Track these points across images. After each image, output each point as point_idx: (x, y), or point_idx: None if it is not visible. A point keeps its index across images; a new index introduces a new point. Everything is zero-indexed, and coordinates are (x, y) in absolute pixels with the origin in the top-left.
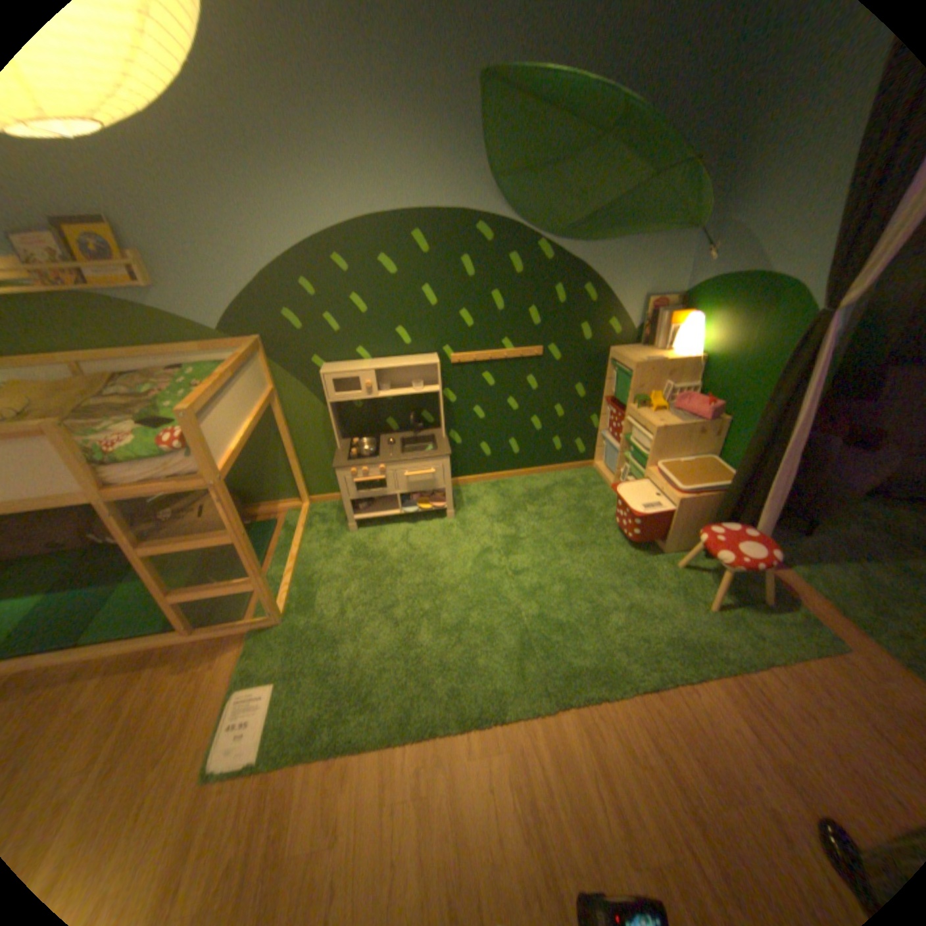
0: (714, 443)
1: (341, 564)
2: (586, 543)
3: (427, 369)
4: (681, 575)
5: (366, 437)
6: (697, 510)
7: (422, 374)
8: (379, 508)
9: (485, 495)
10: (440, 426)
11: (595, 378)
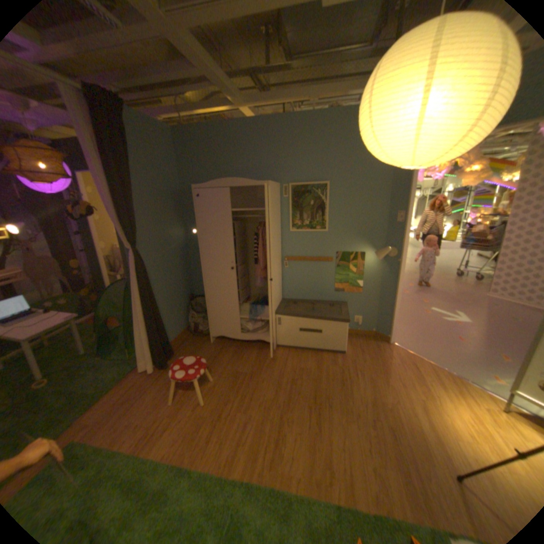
0: None
1: None
2: None
3: None
4: None
5: None
6: None
7: None
8: None
9: None
10: None
11: None
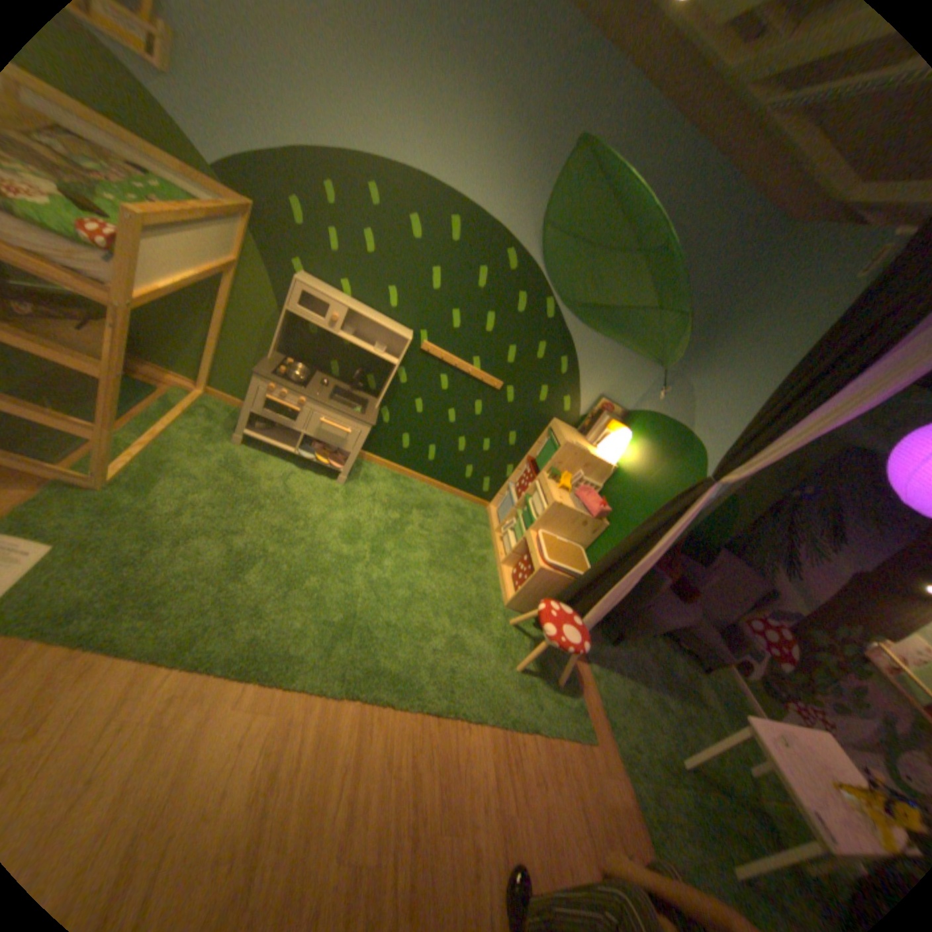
0: (587, 539)
1: (204, 469)
2: (447, 568)
3: (397, 341)
4: (507, 632)
5: (303, 366)
6: (548, 585)
7: (390, 342)
8: (276, 438)
9: (382, 483)
10: (377, 398)
11: (529, 437)
